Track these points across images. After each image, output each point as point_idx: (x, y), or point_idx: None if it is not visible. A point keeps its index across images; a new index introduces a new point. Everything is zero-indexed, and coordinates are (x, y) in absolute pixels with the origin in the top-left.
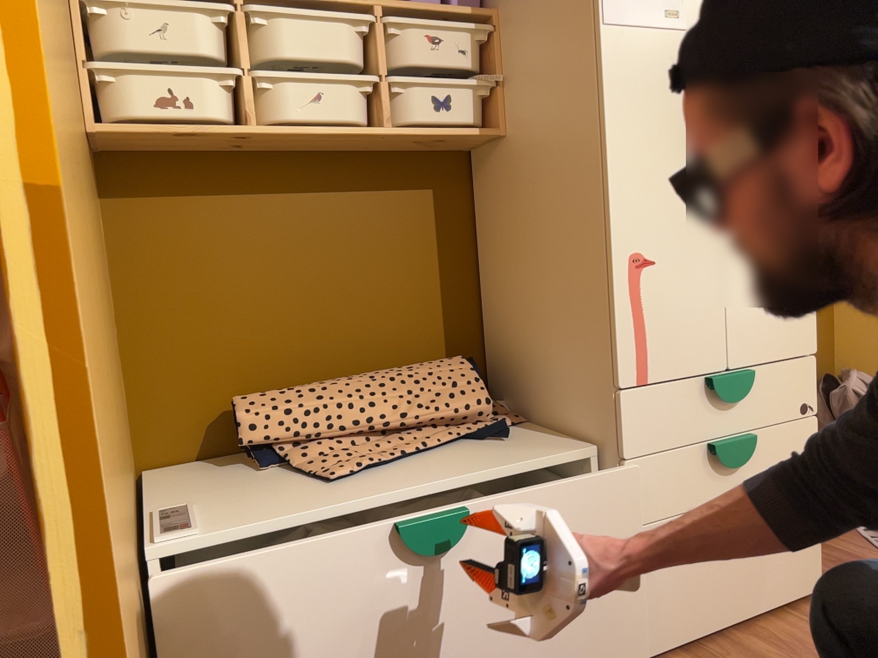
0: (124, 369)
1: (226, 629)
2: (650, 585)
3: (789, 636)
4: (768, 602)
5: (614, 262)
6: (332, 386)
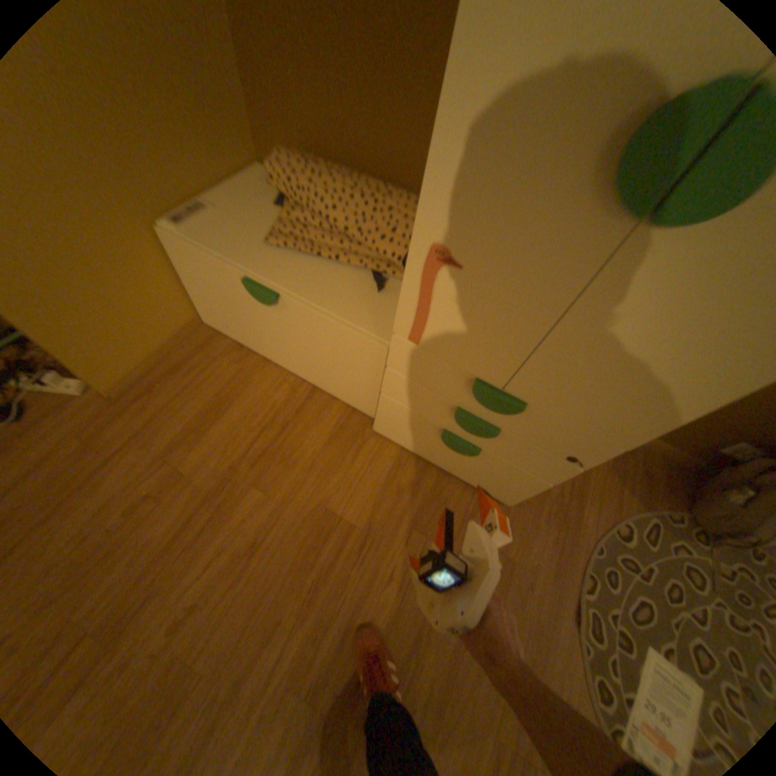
0: (242, 89)
1: (195, 277)
2: (387, 418)
3: (447, 496)
4: (464, 480)
5: (416, 238)
6: (327, 178)
